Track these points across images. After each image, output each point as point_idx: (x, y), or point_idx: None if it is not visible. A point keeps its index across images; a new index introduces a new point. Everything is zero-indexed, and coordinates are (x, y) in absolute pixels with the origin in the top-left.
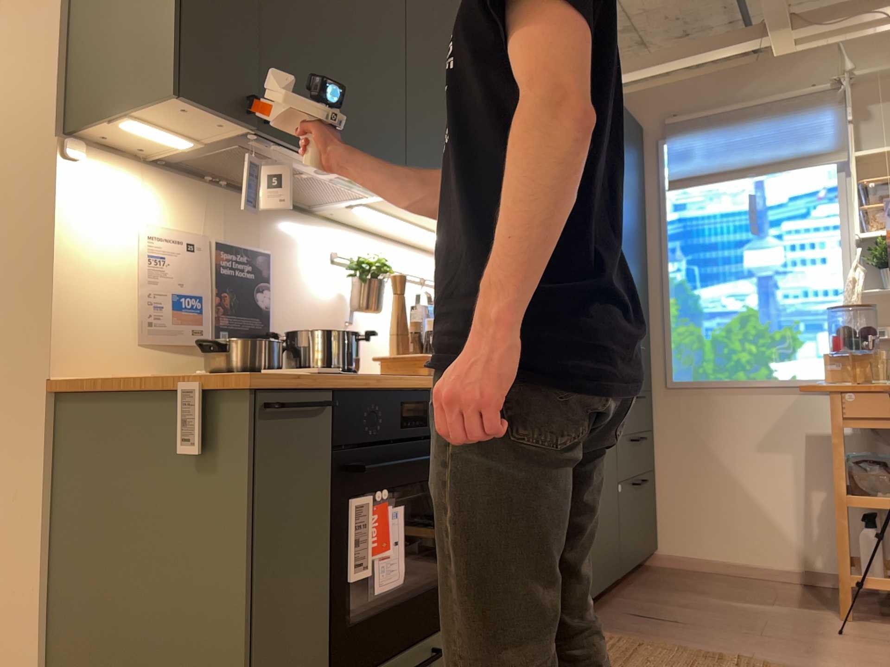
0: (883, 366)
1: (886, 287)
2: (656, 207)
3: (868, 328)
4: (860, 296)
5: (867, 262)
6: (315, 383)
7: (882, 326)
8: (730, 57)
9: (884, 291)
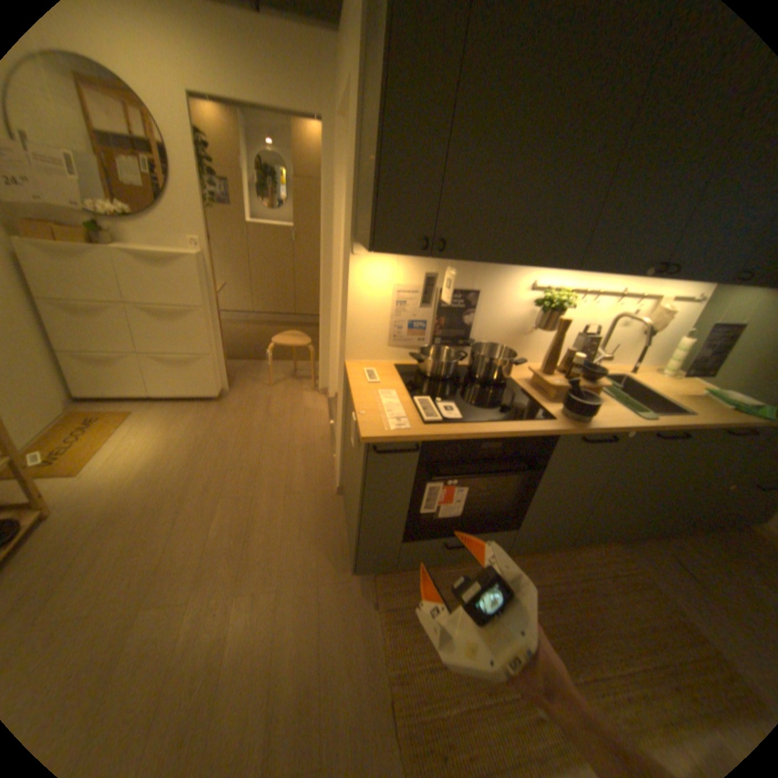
0: None
1: None
2: None
3: None
4: None
5: None
6: (409, 439)
7: None
8: None
9: None
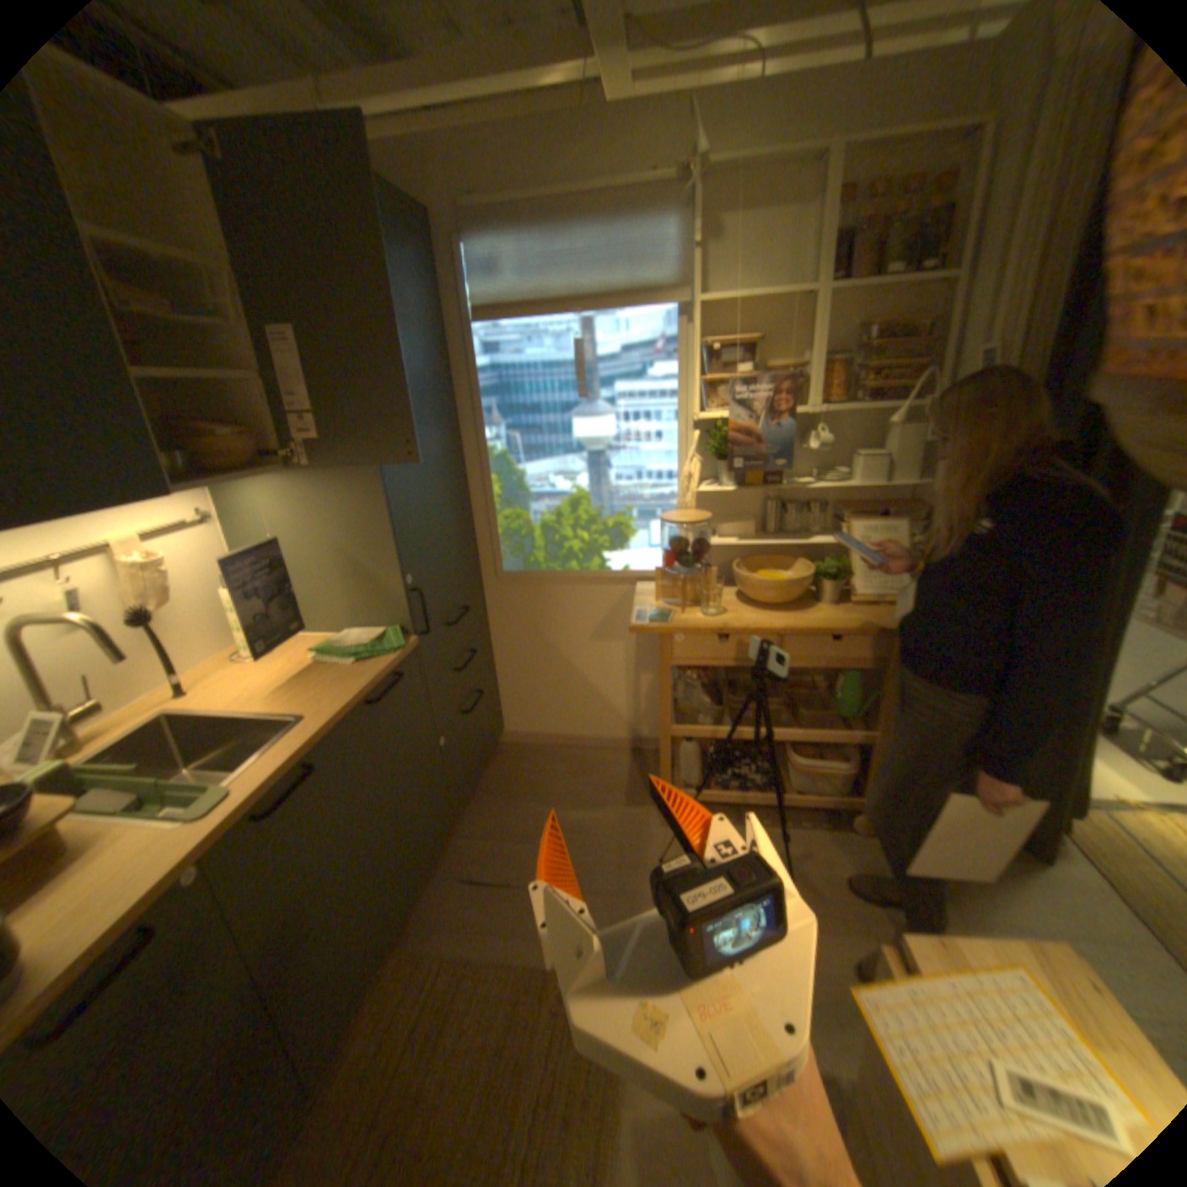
0: (712, 590)
1: (721, 482)
2: (461, 344)
3: (701, 541)
4: (694, 482)
5: (703, 444)
6: None
7: (713, 520)
8: (546, 88)
9: (718, 486)
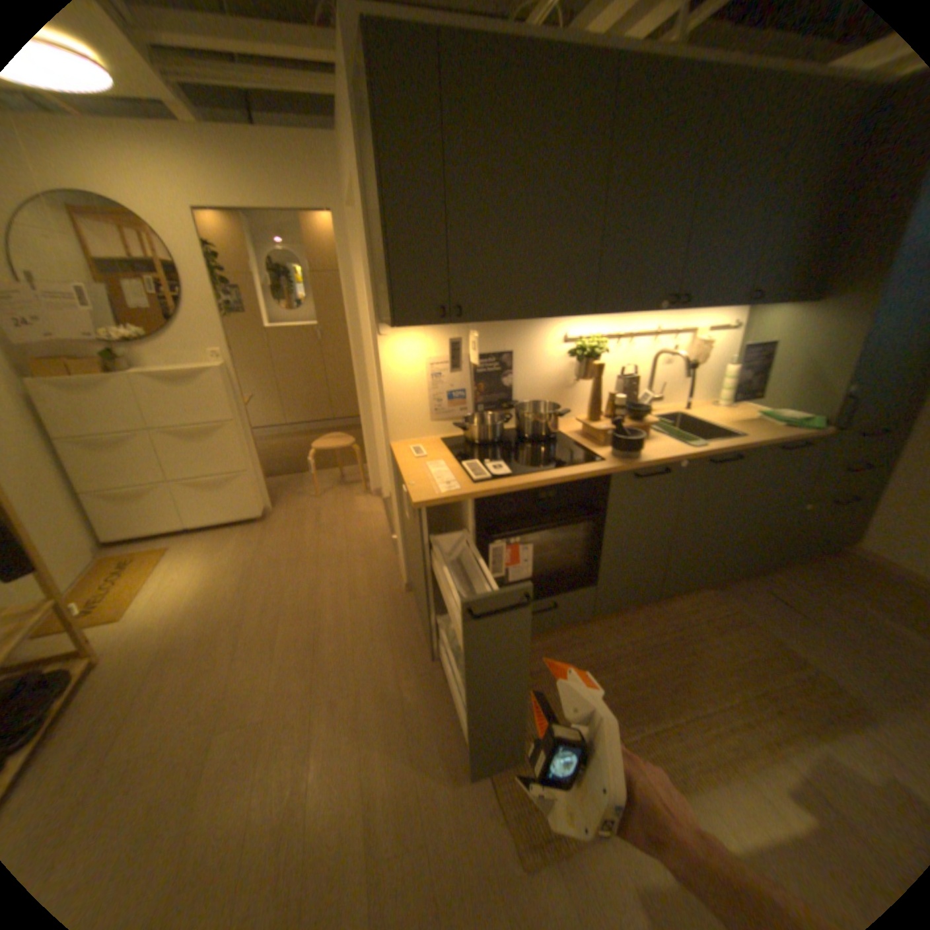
0: None
1: None
2: None
3: None
4: None
5: None
6: (460, 498)
7: None
8: None
9: None
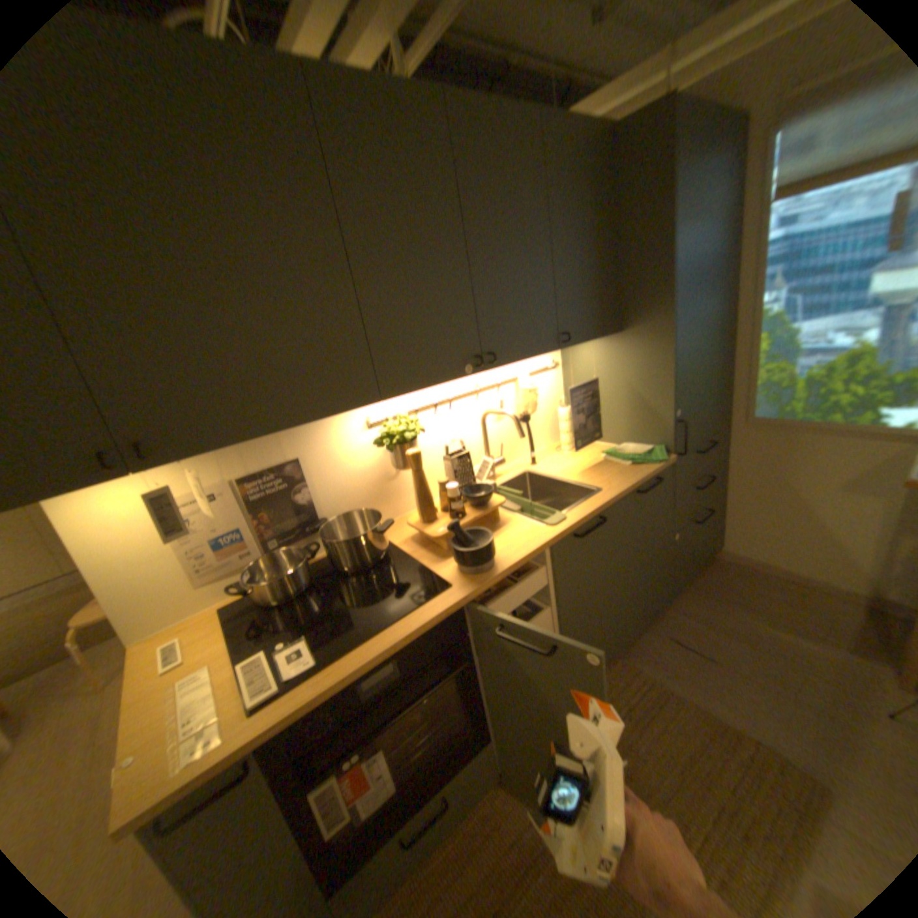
0: None
1: None
2: (755, 222)
3: None
4: None
5: None
6: (219, 768)
7: None
8: None
9: None
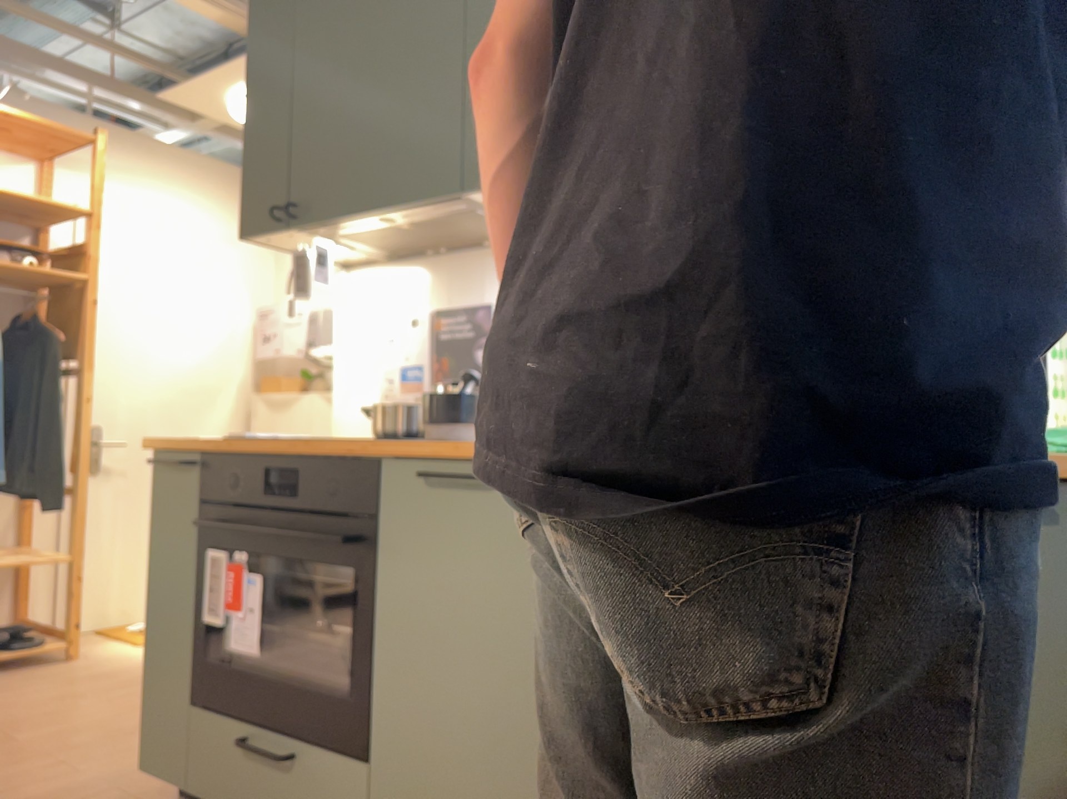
0: None
1: None
2: None
3: None
4: None
5: None
6: (182, 446)
7: None
8: None
9: None
